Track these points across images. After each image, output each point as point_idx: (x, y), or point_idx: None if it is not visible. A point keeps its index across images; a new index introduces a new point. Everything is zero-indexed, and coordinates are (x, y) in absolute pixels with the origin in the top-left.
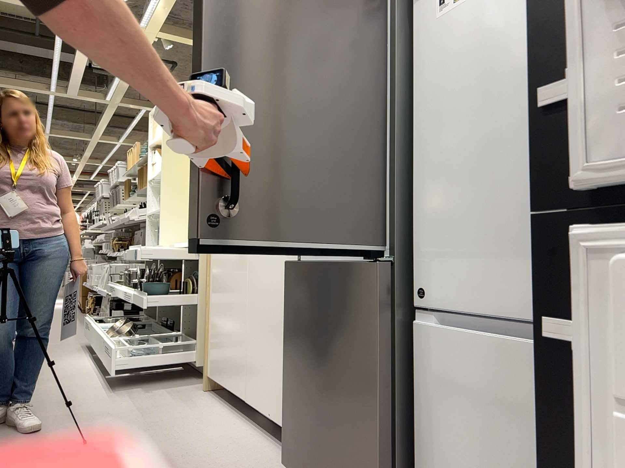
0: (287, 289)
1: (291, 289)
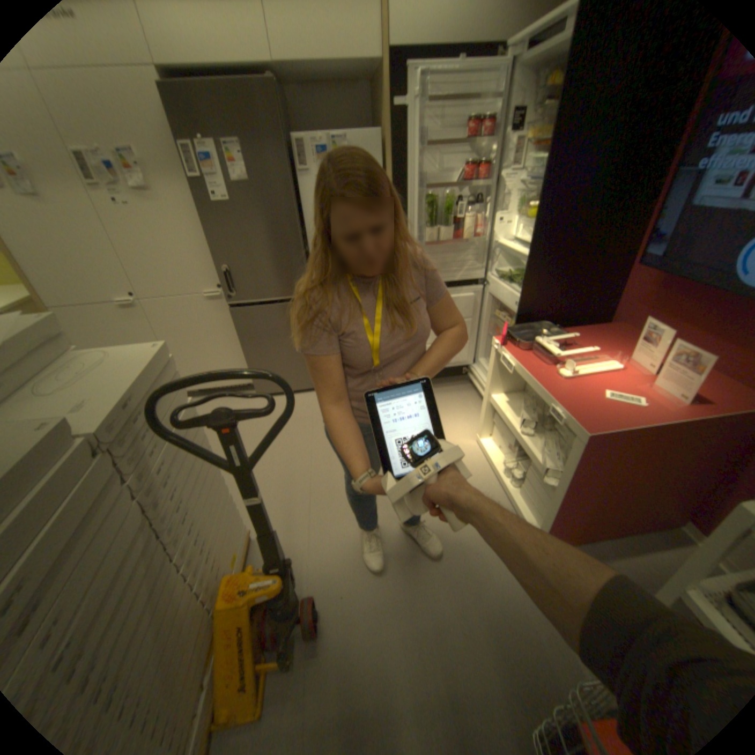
0: (237, 321)
1: (241, 320)
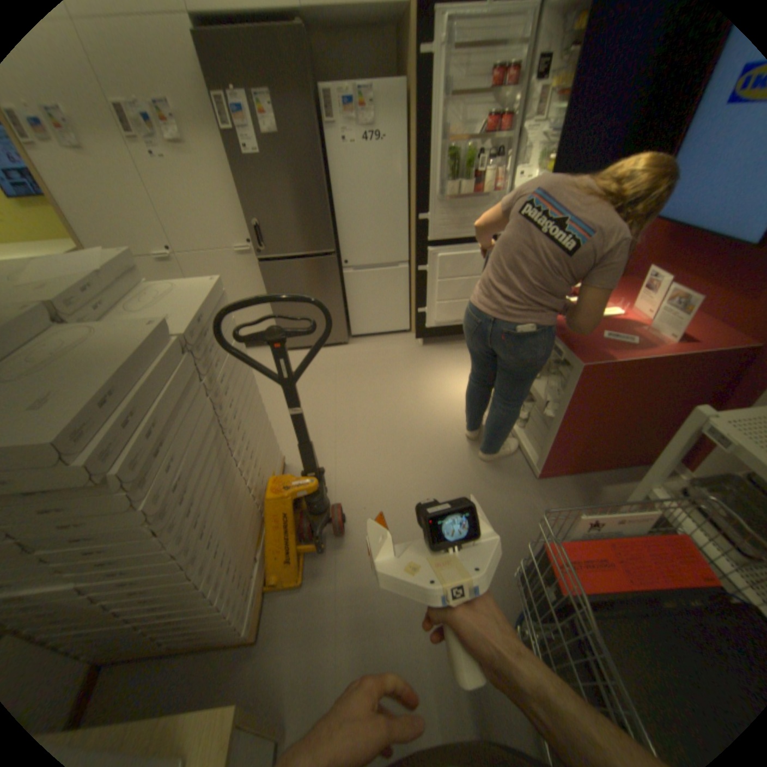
0: (266, 275)
1: (270, 275)
